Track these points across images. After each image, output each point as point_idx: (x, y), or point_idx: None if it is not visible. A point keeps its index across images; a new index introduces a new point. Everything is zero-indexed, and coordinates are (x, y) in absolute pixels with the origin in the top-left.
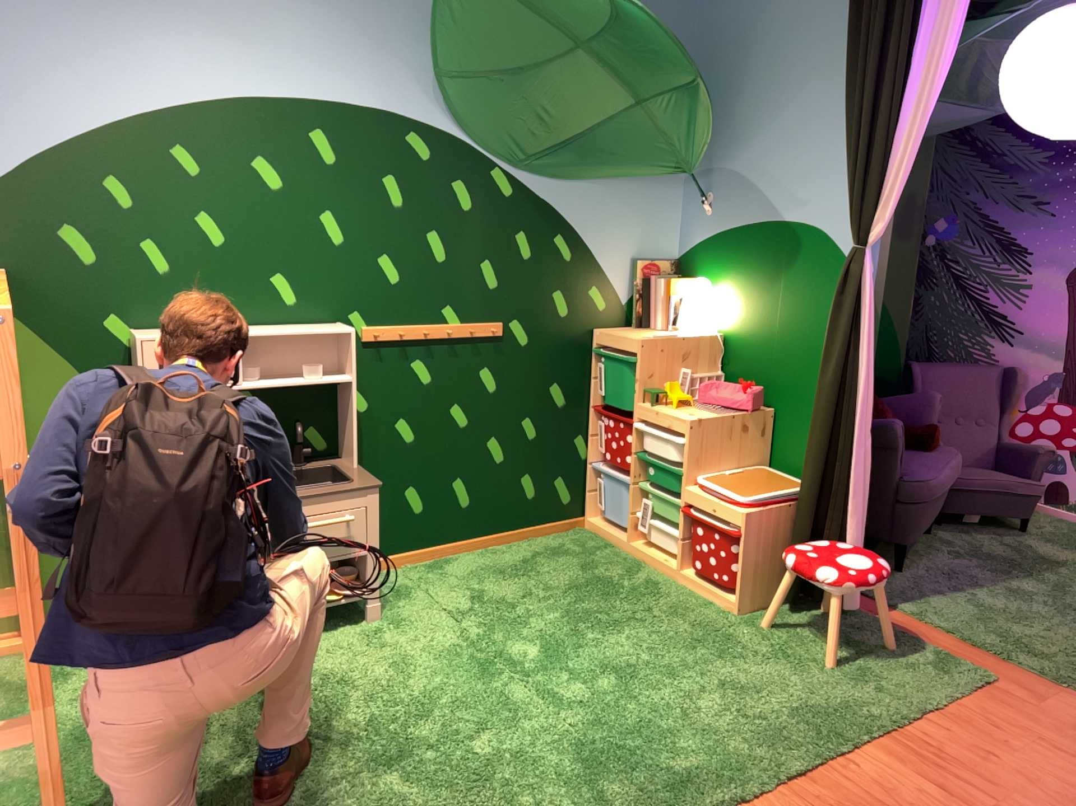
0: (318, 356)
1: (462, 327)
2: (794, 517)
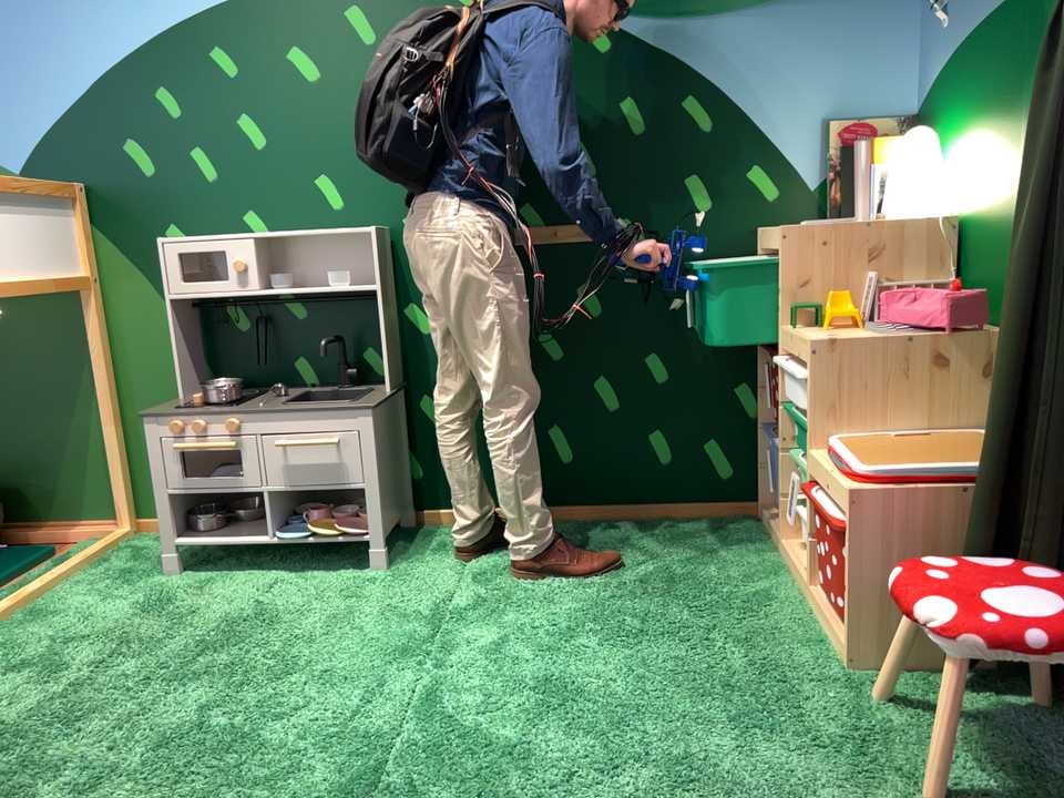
0: (361, 264)
1: (543, 228)
2: (978, 518)
